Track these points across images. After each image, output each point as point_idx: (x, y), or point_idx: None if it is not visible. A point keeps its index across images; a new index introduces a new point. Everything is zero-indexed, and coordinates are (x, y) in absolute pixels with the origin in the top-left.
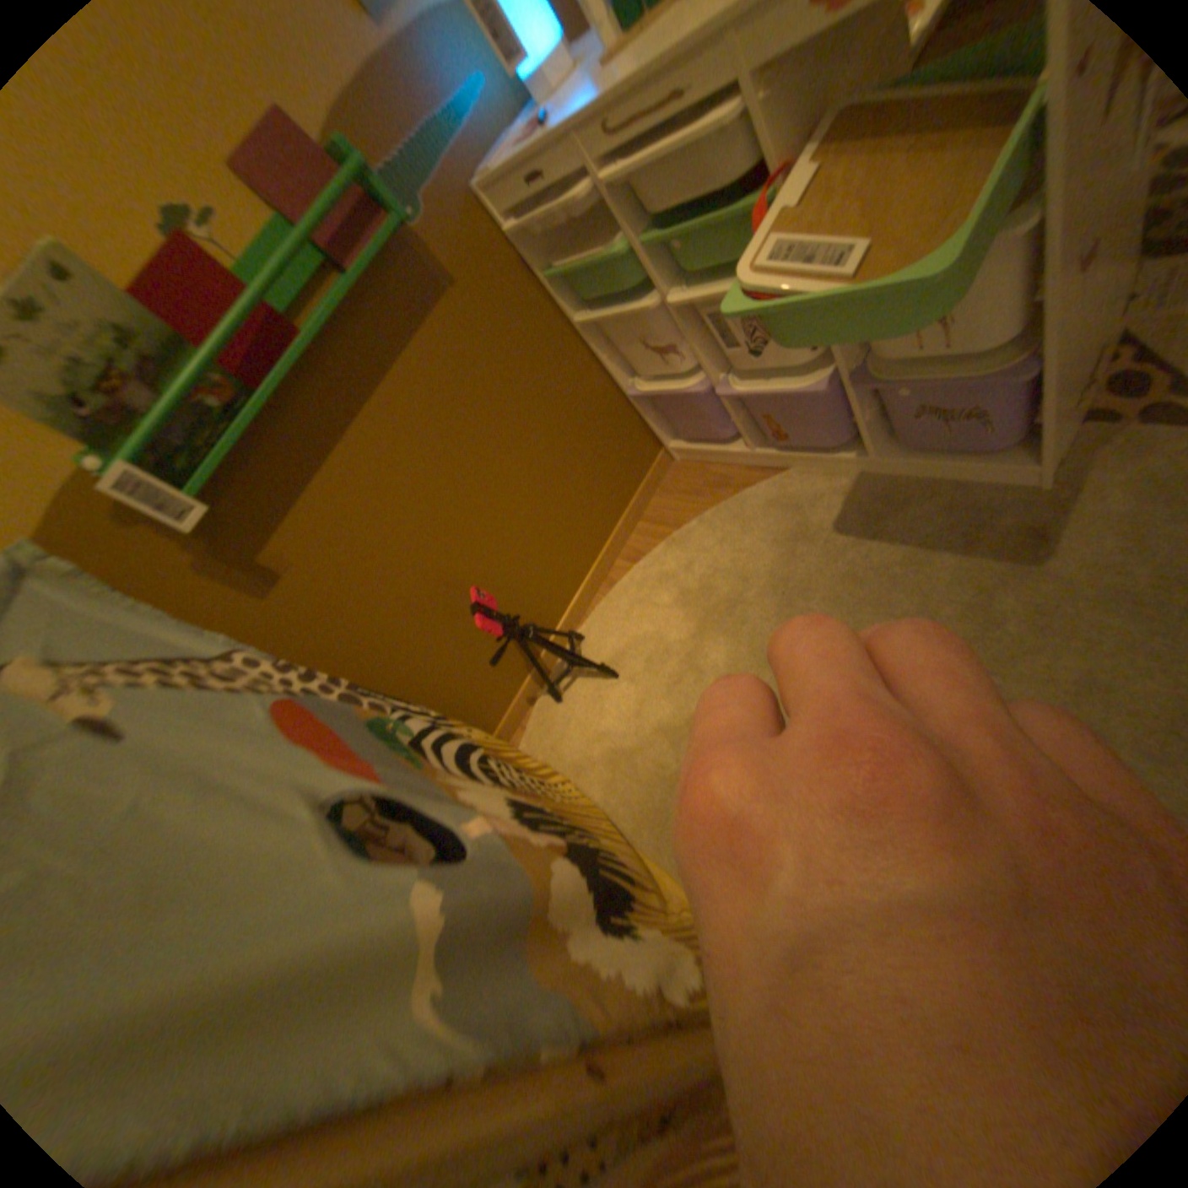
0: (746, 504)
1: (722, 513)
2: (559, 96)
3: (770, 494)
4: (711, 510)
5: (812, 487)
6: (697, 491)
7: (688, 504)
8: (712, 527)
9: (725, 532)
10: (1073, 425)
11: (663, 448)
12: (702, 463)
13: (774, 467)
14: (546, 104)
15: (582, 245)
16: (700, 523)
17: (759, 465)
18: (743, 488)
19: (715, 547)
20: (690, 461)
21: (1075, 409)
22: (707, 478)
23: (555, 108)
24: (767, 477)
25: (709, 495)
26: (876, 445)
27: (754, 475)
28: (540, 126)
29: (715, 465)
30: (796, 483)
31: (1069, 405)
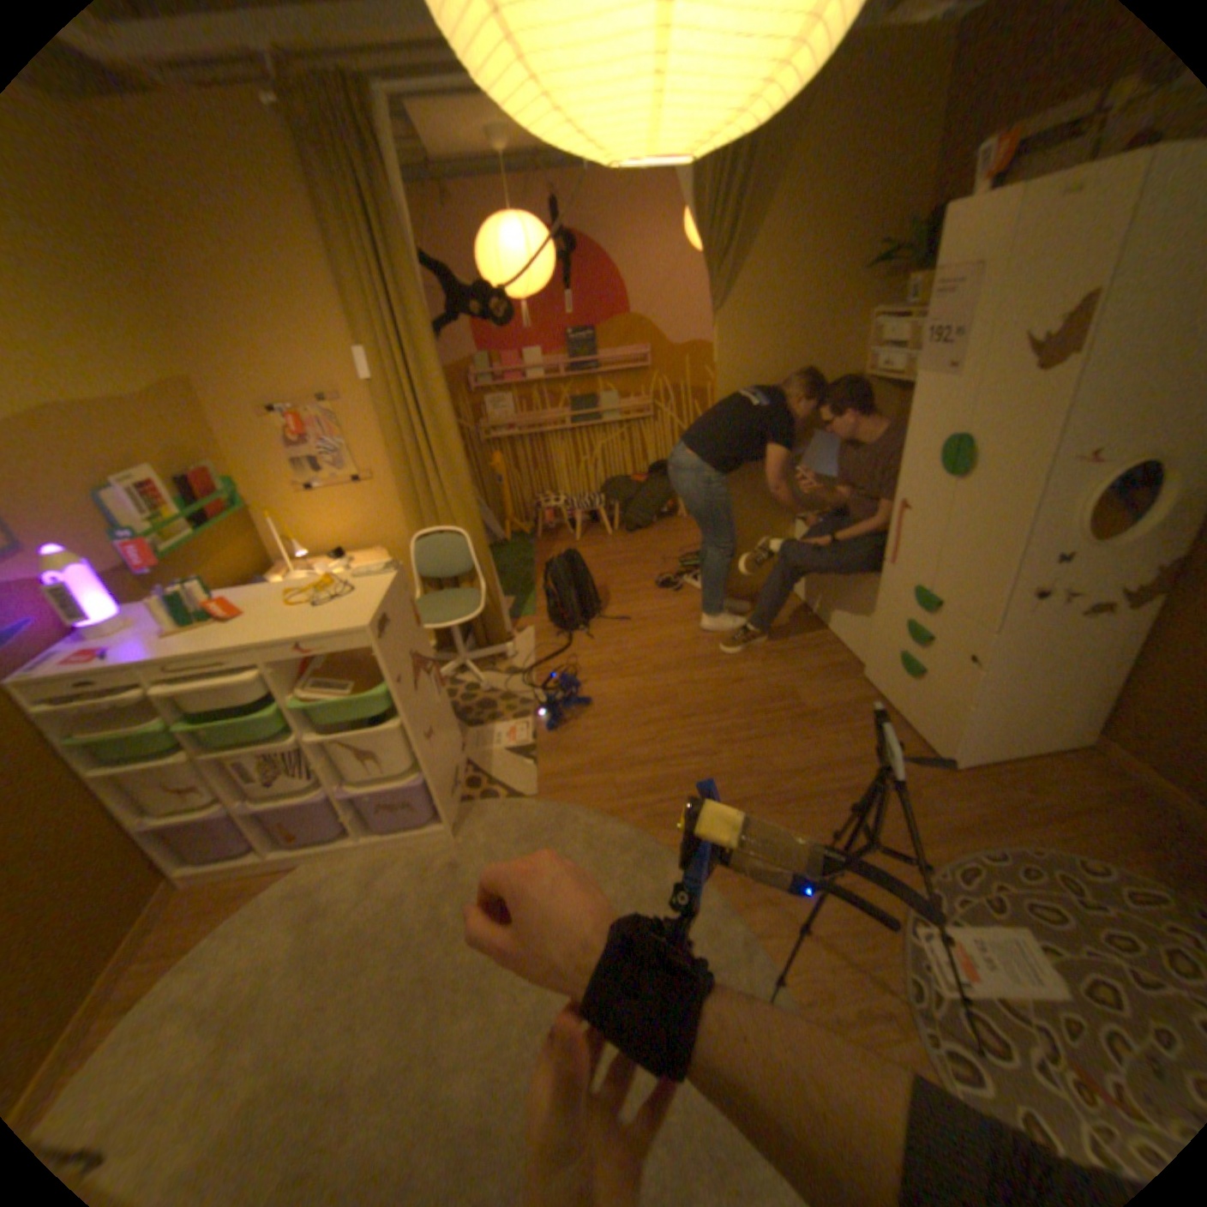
0: (258, 908)
1: (234, 923)
2: (114, 644)
3: (280, 893)
4: (221, 925)
5: (315, 878)
6: (205, 913)
7: (194, 928)
8: (225, 939)
9: (239, 939)
10: (453, 806)
11: (163, 882)
12: (209, 886)
13: (281, 871)
14: (98, 645)
15: (111, 724)
16: (210, 940)
17: (267, 873)
18: (254, 896)
19: (229, 956)
20: (195, 887)
21: (449, 798)
22: (214, 898)
23: (113, 652)
24: (276, 881)
25: (218, 912)
26: (355, 836)
27: (263, 883)
28: (100, 661)
29: (223, 884)
30: (301, 878)
31: (444, 796)
